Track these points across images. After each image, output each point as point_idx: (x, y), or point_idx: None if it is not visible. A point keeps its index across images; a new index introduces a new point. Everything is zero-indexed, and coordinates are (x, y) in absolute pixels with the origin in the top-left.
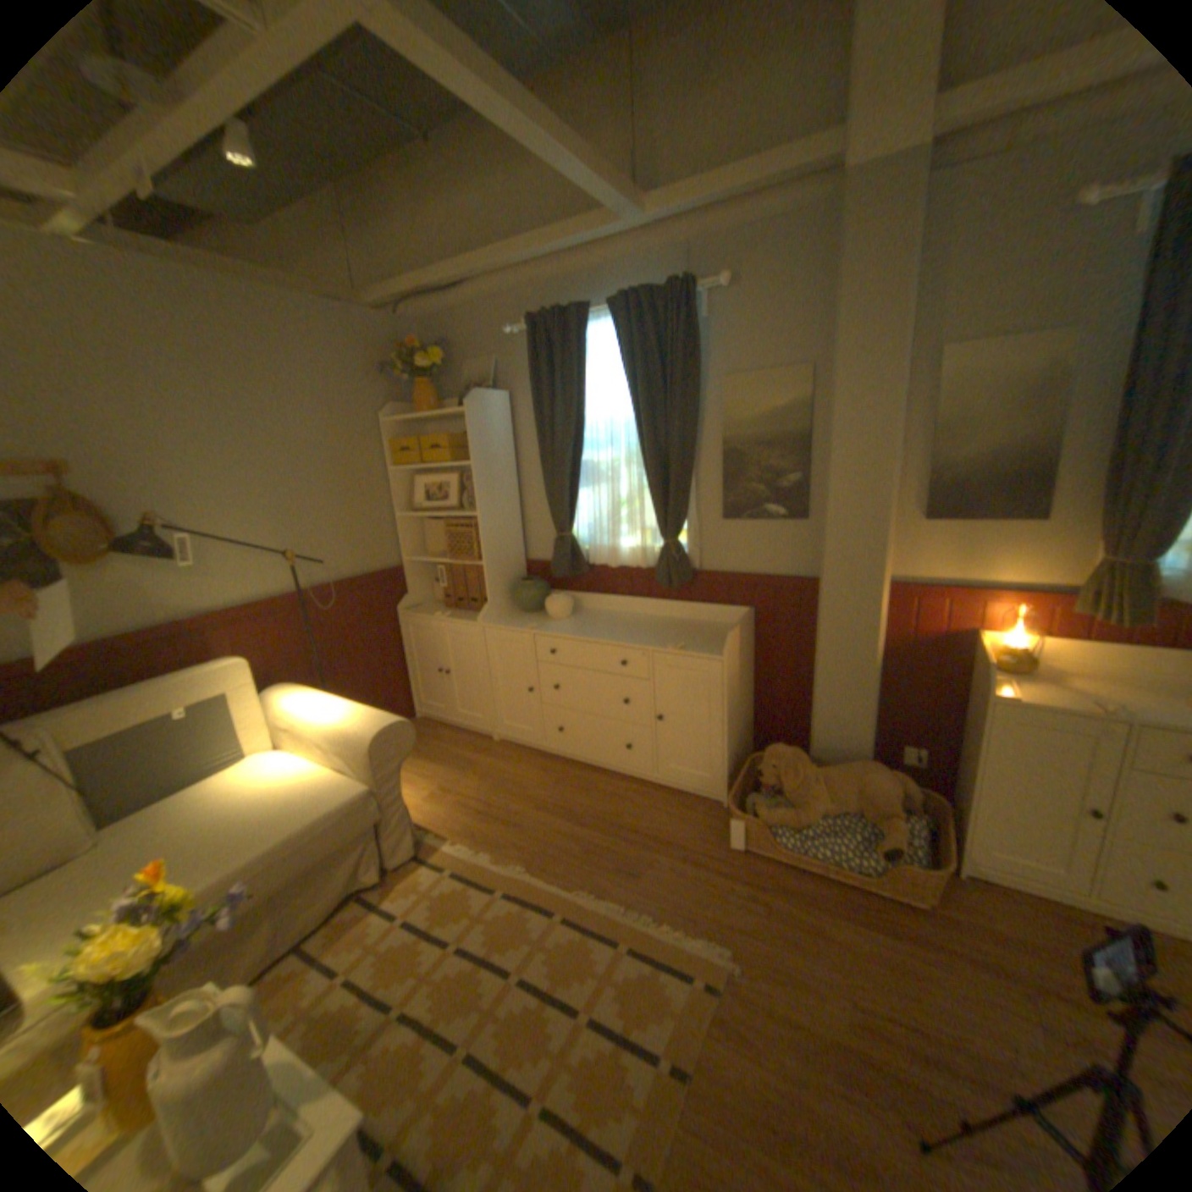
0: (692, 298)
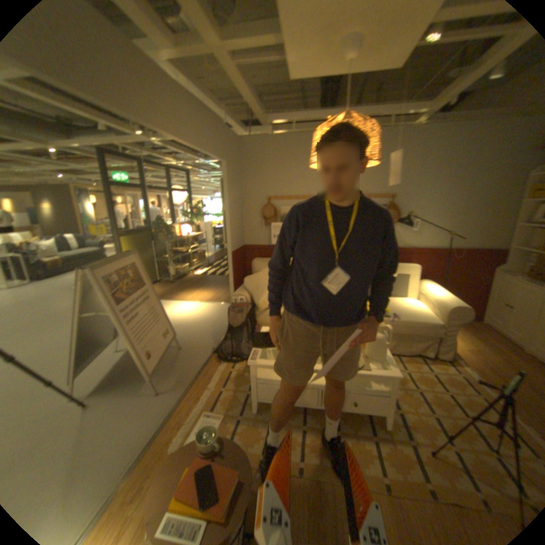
0: None
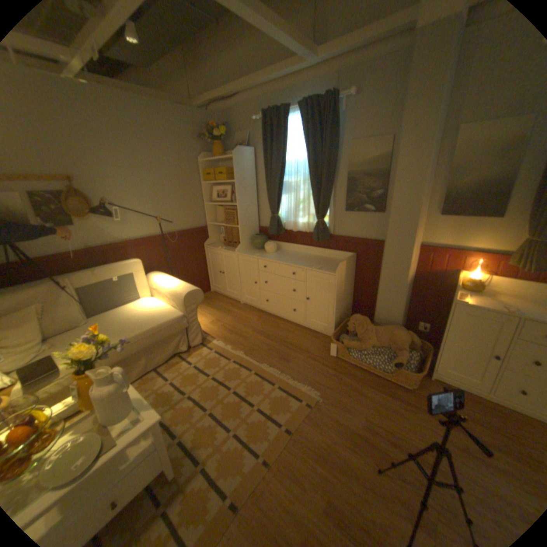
0: (336, 101)
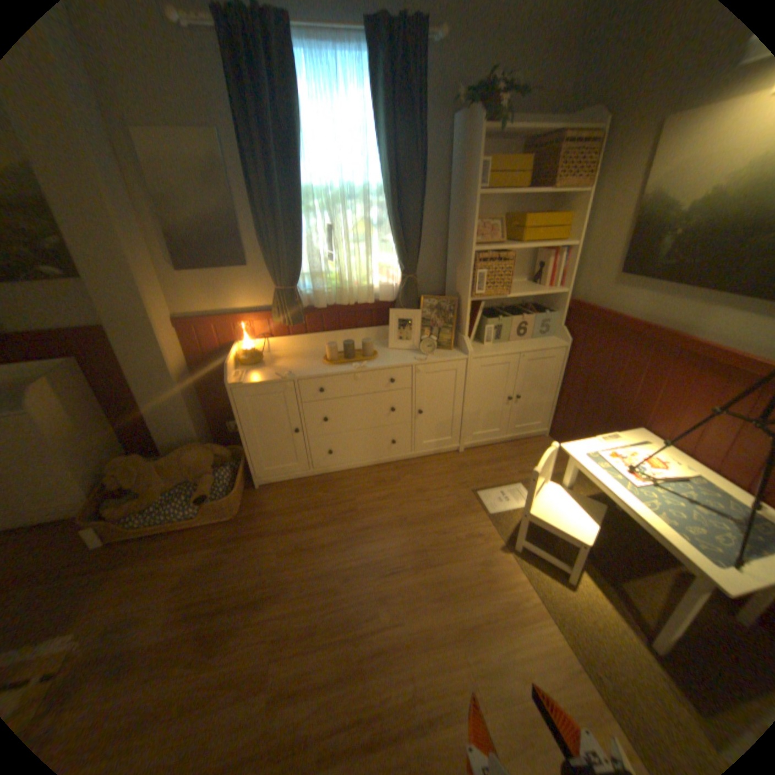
0: None
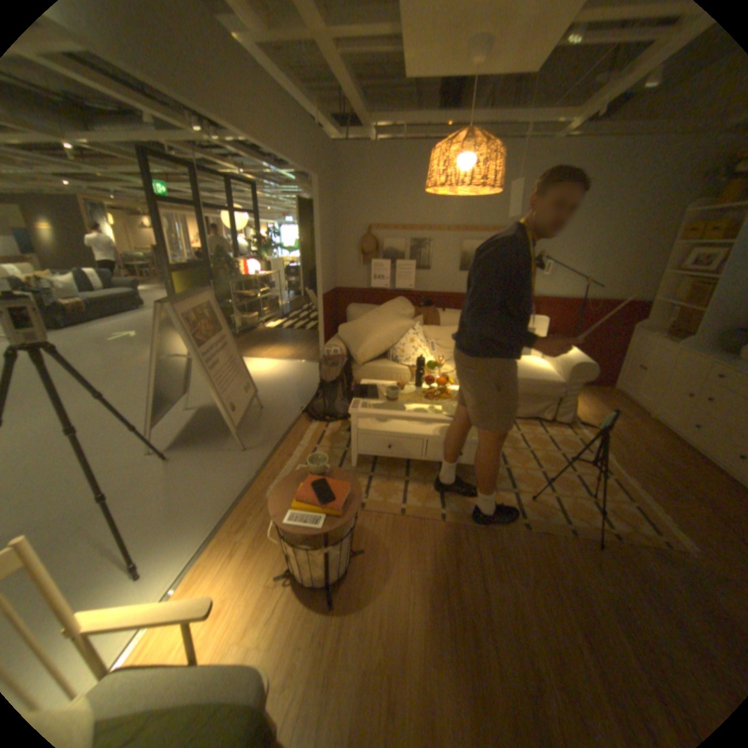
0: None
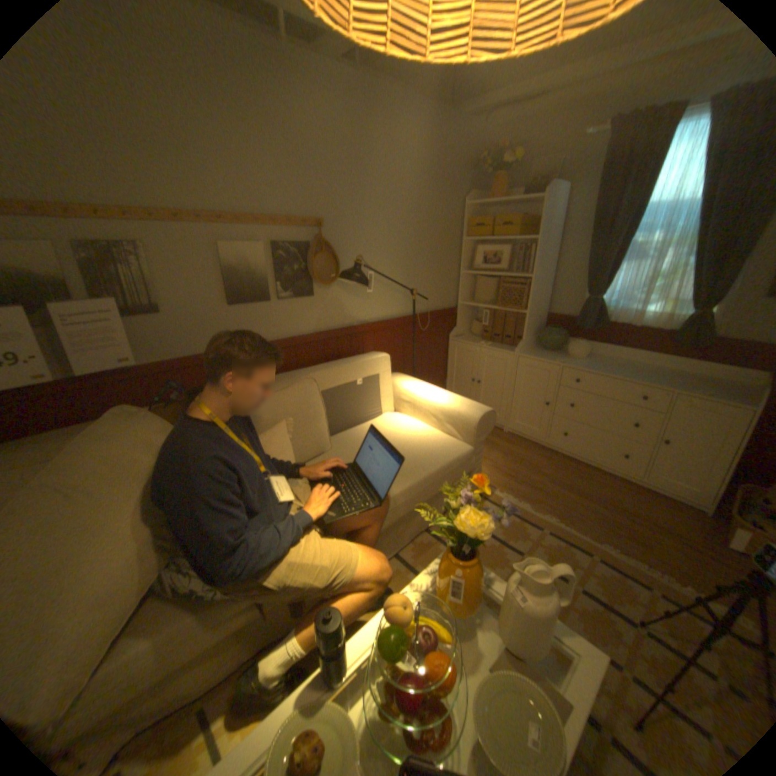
0: None
